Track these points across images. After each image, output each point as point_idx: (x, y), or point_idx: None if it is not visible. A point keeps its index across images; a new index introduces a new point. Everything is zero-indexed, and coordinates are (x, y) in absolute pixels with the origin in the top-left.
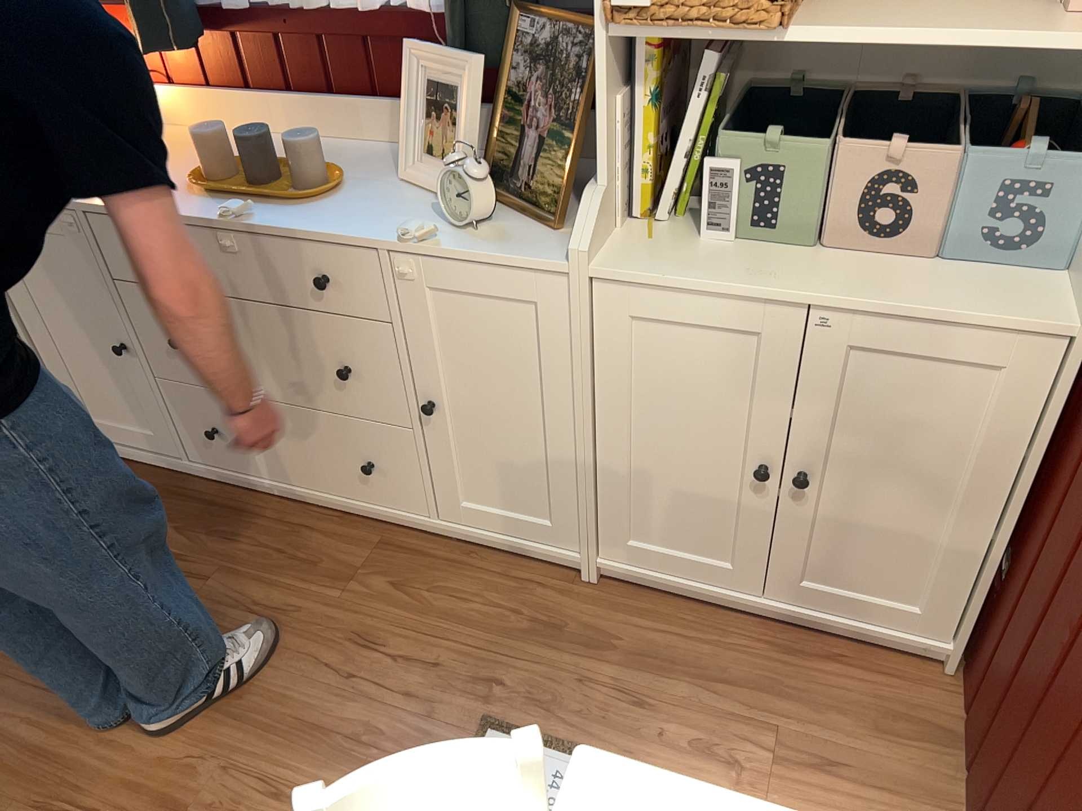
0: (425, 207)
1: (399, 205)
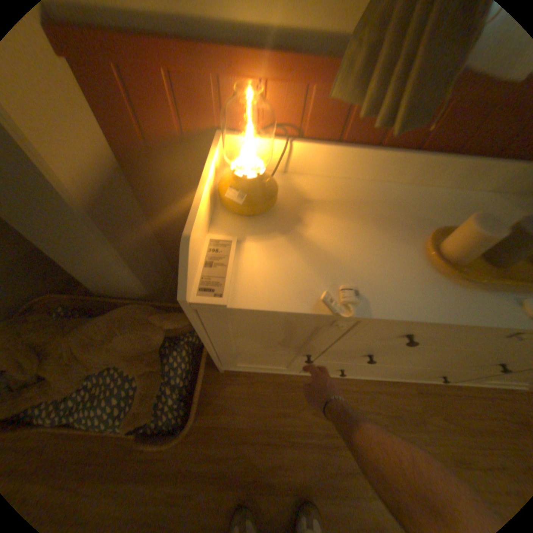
0: None
1: None
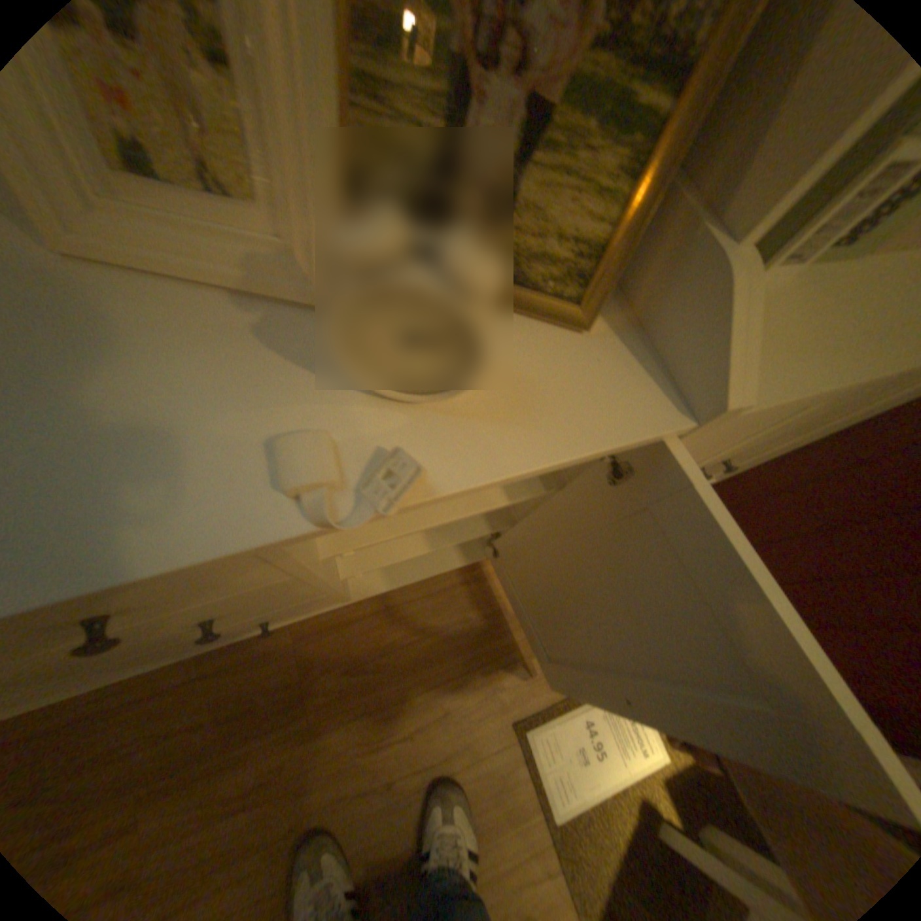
0: (249, 349)
1: (170, 366)
